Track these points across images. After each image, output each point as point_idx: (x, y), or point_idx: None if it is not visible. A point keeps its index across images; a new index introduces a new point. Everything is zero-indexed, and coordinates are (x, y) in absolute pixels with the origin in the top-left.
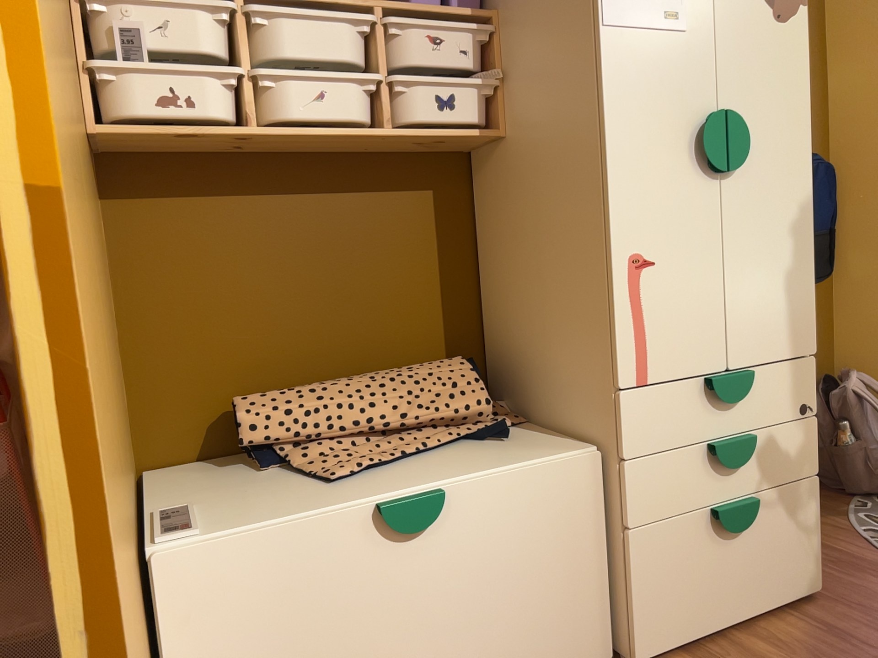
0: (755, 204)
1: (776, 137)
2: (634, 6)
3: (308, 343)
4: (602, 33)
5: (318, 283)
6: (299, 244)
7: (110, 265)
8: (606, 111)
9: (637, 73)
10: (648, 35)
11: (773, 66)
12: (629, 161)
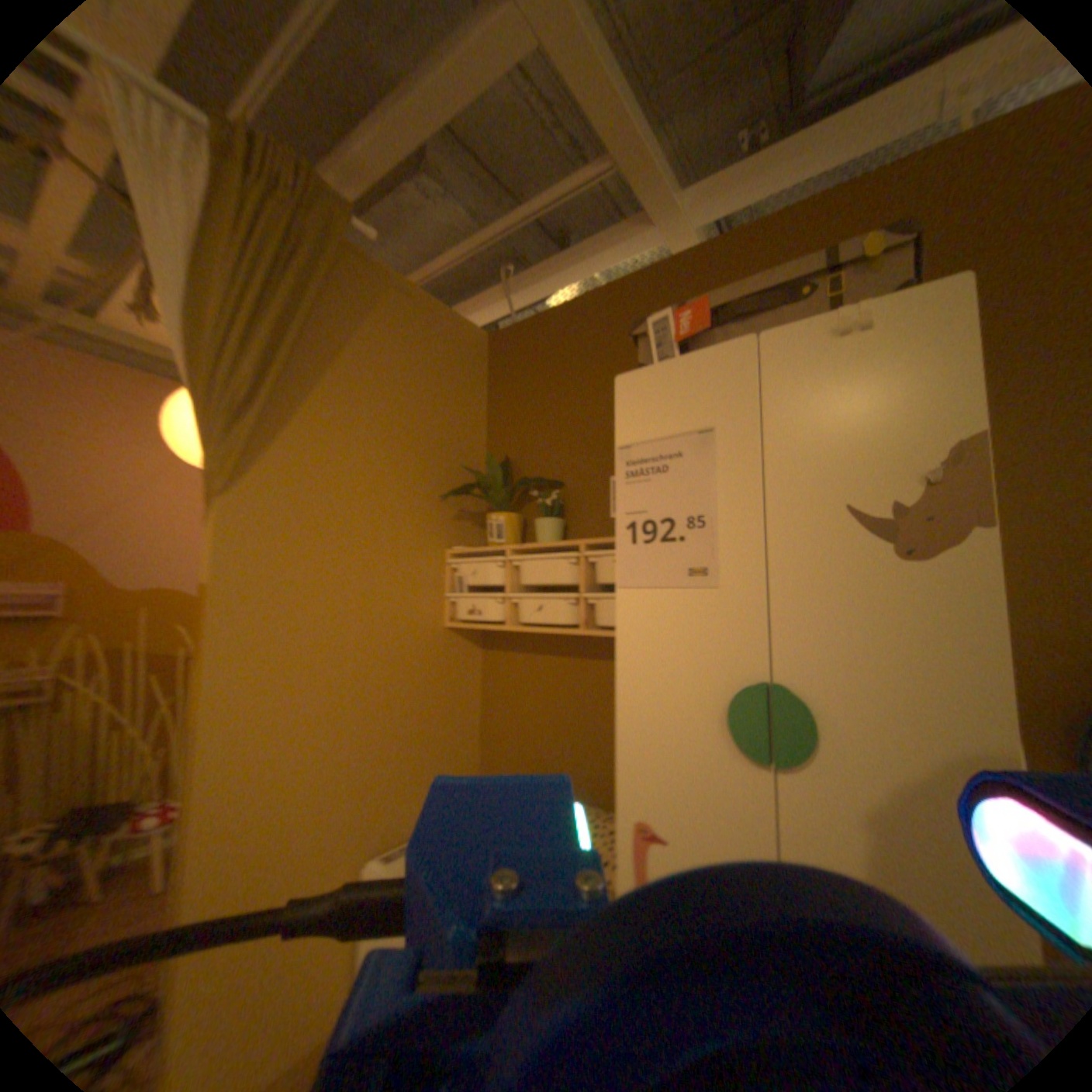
0: (852, 826)
1: (903, 732)
2: (650, 567)
3: (565, 765)
4: (619, 594)
5: (575, 723)
6: (566, 692)
7: (479, 685)
8: (619, 667)
9: (651, 632)
10: (666, 594)
11: (895, 624)
12: (637, 721)
